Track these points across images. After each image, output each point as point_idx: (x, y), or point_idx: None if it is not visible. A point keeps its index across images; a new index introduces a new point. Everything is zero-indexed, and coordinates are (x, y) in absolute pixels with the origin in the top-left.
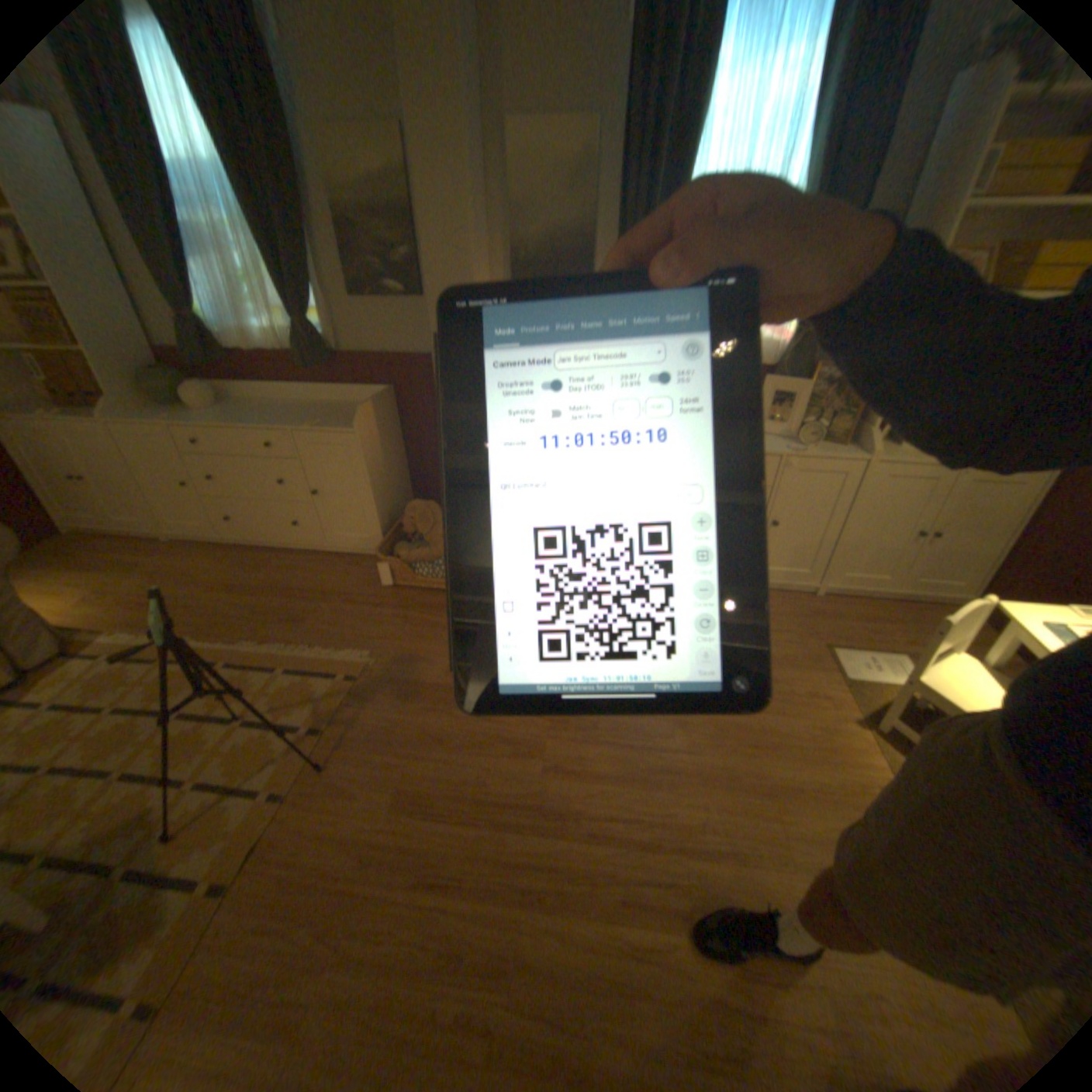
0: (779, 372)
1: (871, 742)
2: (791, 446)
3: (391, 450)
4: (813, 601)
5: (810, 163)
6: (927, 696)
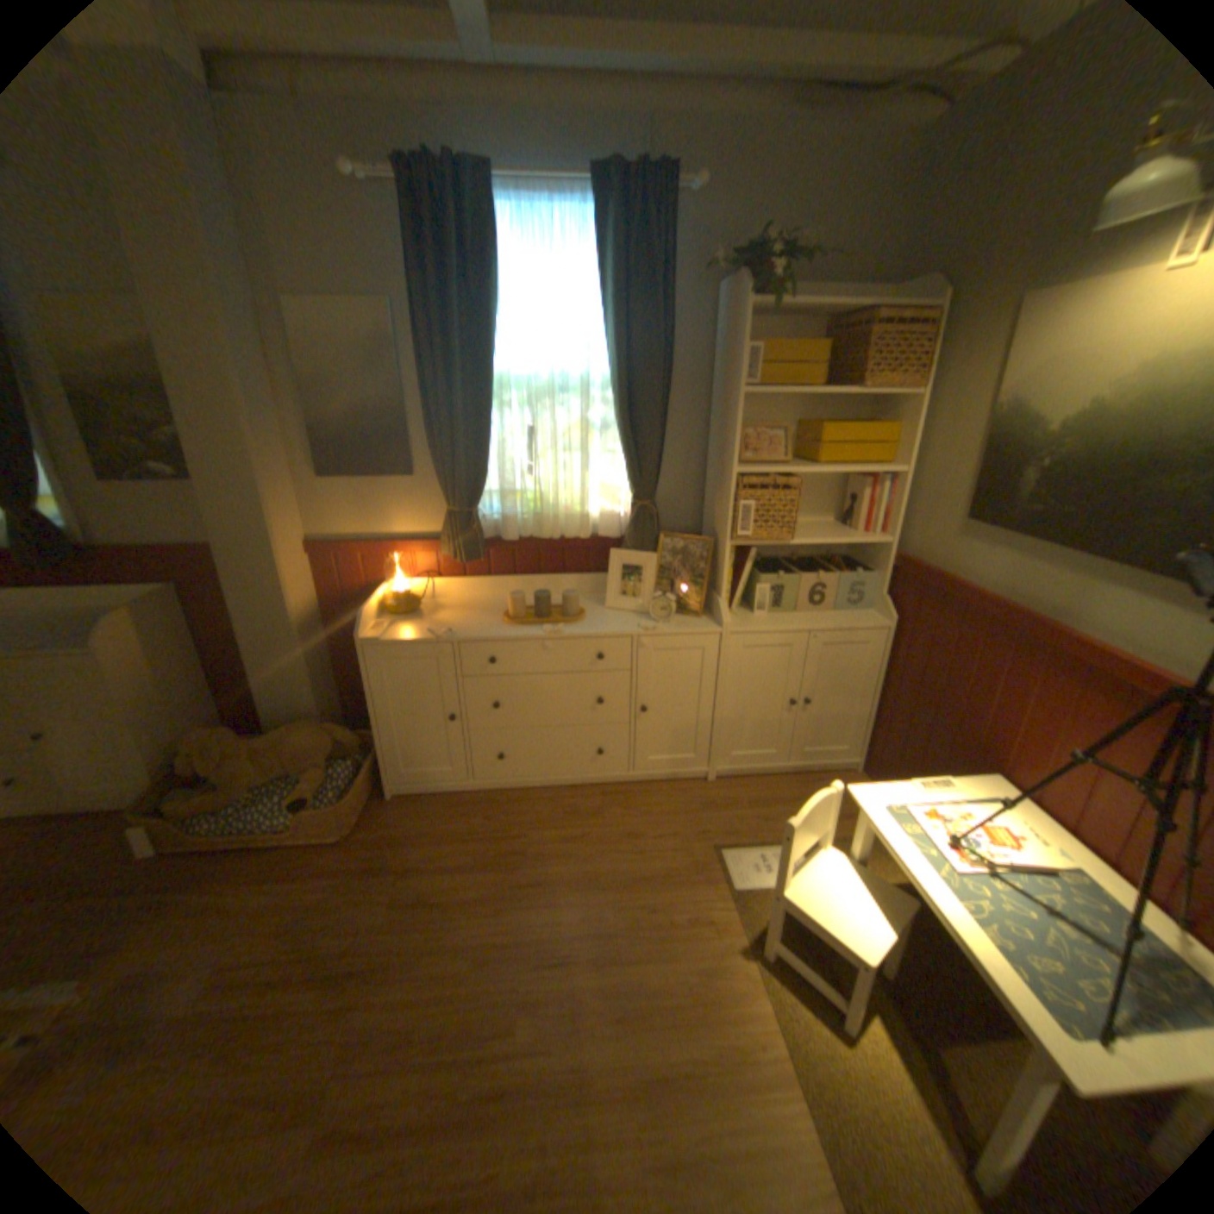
0: (625, 545)
1: (756, 980)
2: (641, 625)
3: (171, 665)
4: (705, 789)
5: (610, 350)
6: (796, 915)
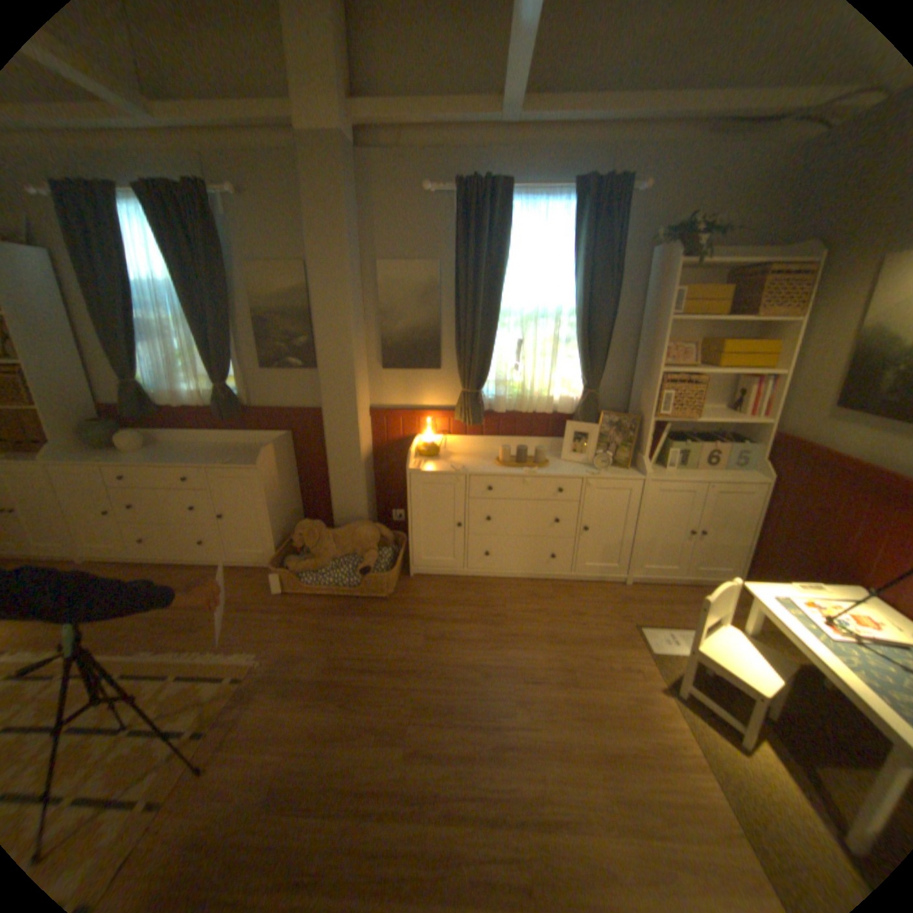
0: (576, 418)
1: (675, 708)
2: (588, 471)
3: (287, 481)
4: (624, 589)
5: (576, 291)
6: (707, 663)
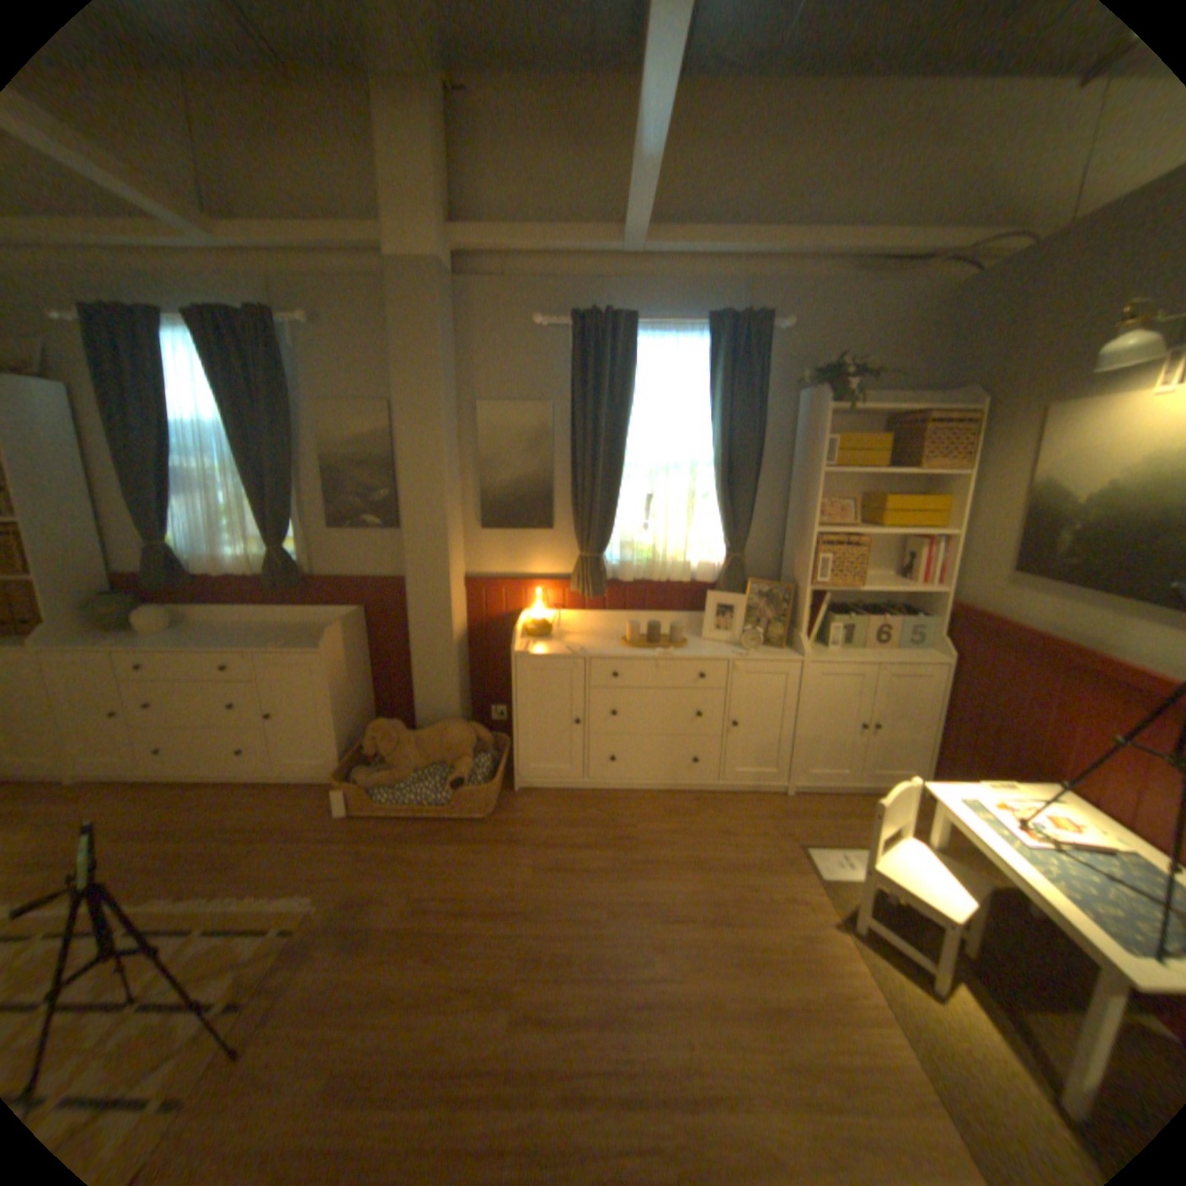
0: (718, 588)
1: (851, 946)
2: (735, 651)
3: (356, 669)
4: (785, 801)
5: (713, 439)
6: (886, 885)
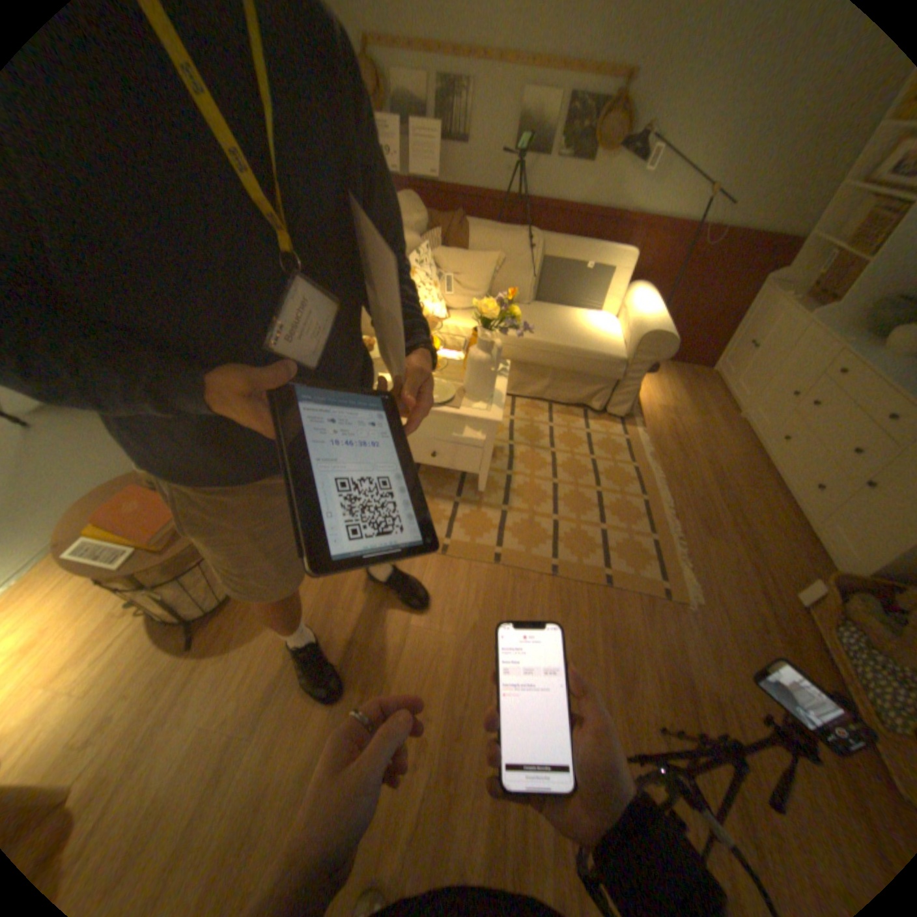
0: None
1: None
2: None
3: None
4: None
5: None
6: None
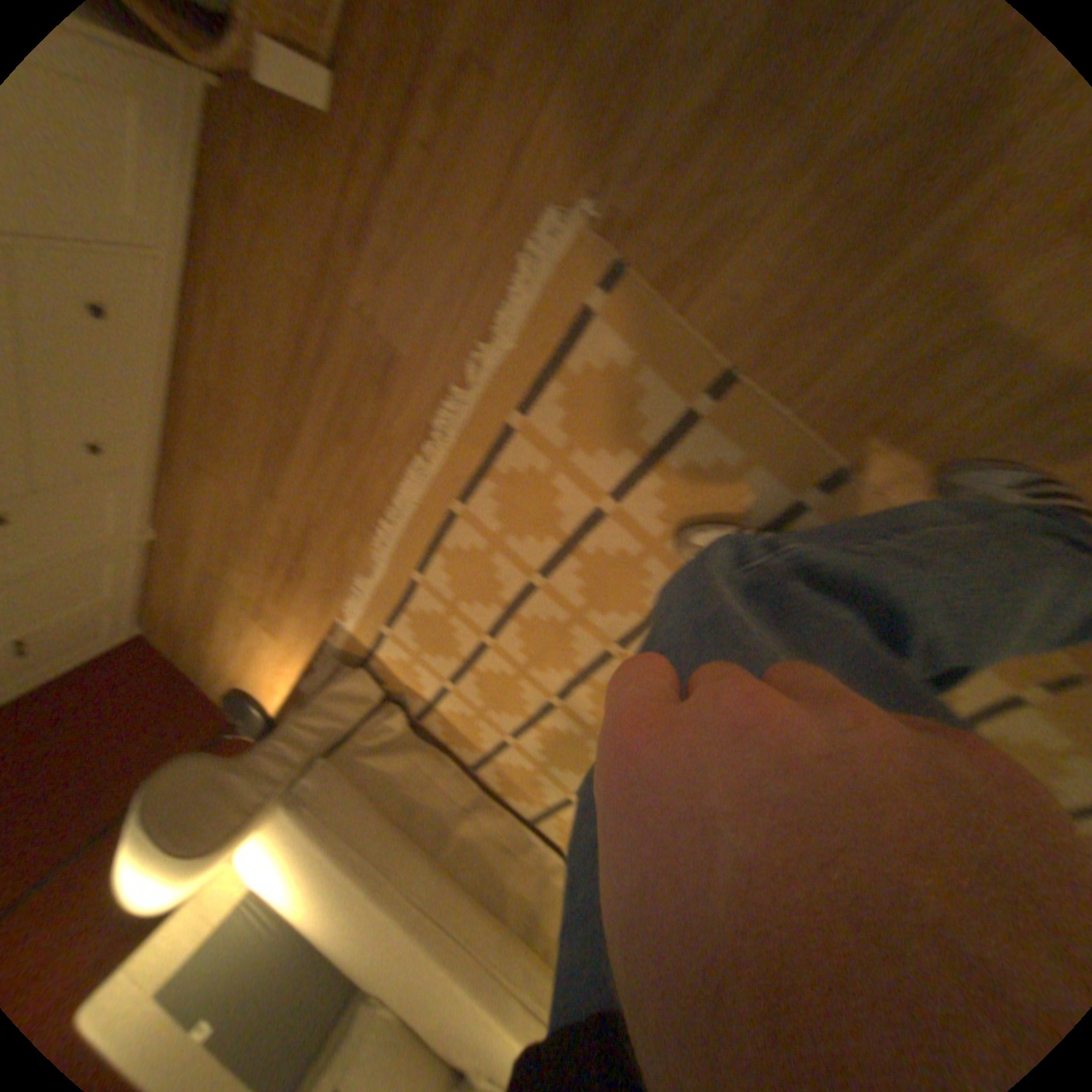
0: None
1: None
2: None
3: None
4: None
5: None
6: None
